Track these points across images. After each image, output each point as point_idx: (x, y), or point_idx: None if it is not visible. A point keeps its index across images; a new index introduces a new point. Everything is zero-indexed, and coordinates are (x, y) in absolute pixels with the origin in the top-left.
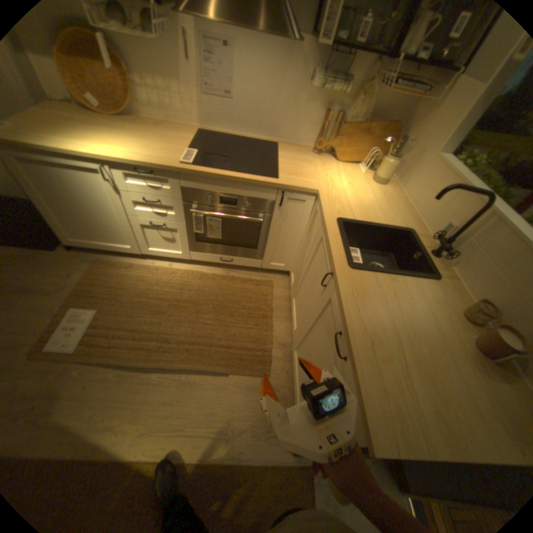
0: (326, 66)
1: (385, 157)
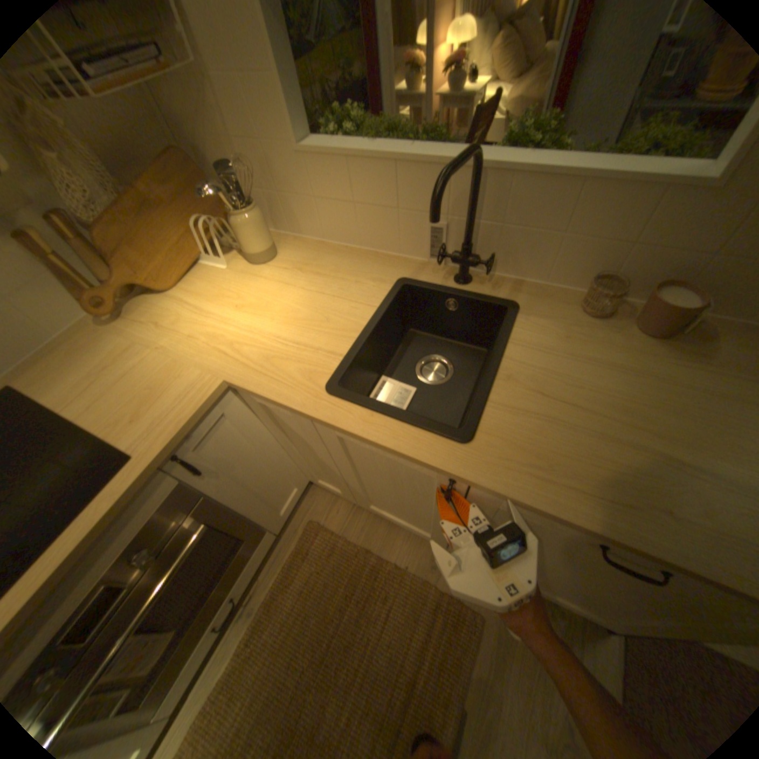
0: None
1: (229, 218)
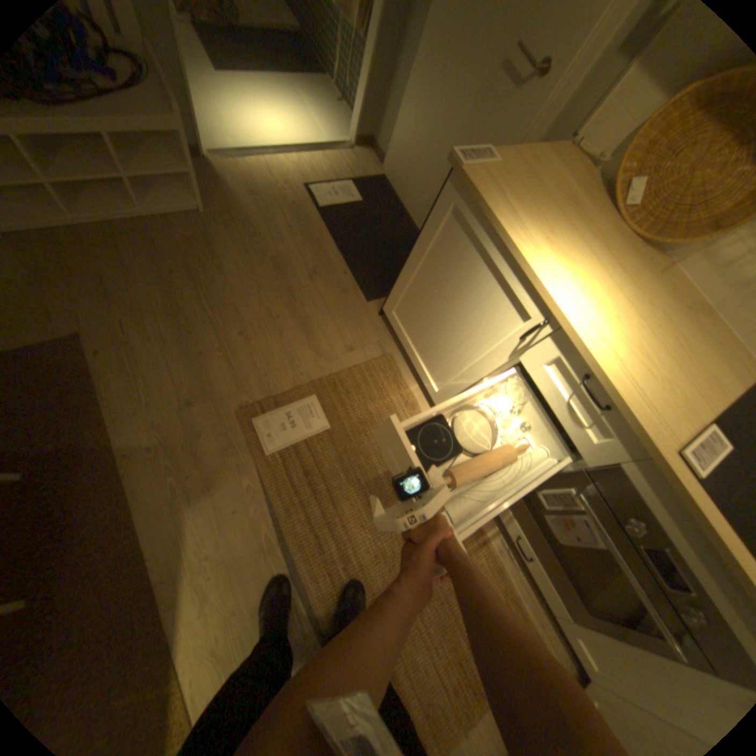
0: None
1: None
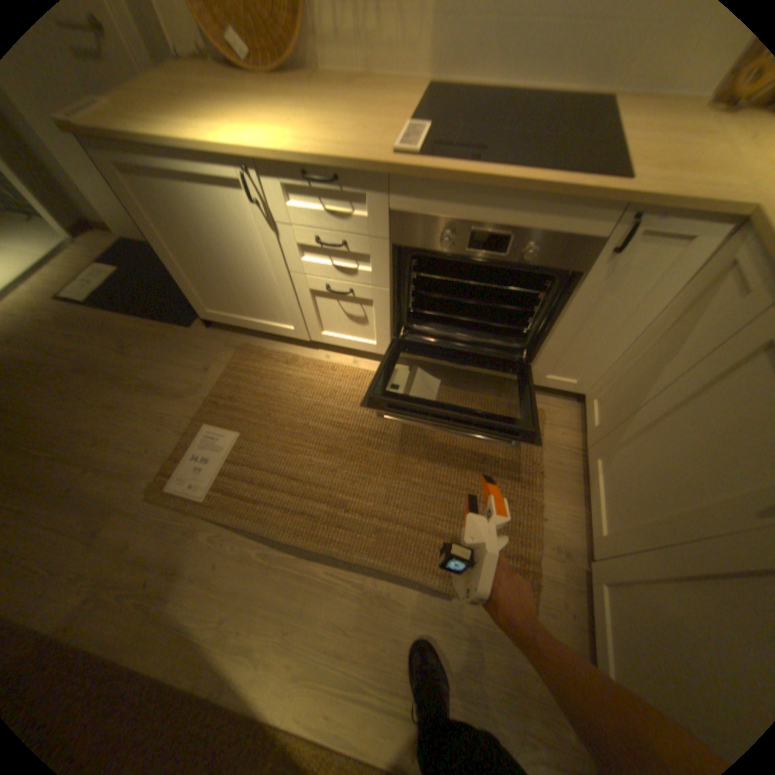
0: None
1: None
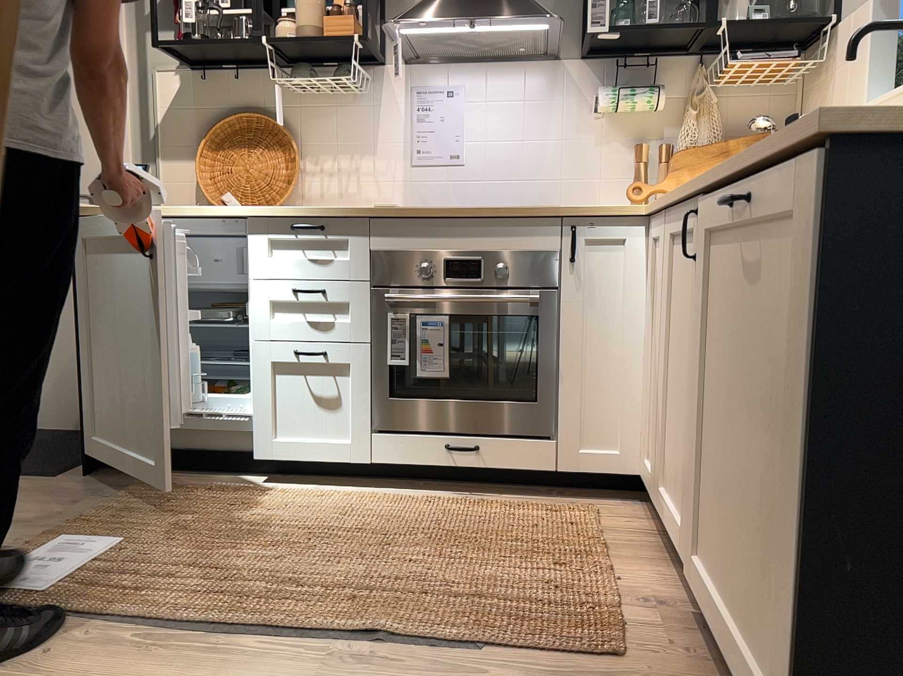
0: (611, 91)
1: None
